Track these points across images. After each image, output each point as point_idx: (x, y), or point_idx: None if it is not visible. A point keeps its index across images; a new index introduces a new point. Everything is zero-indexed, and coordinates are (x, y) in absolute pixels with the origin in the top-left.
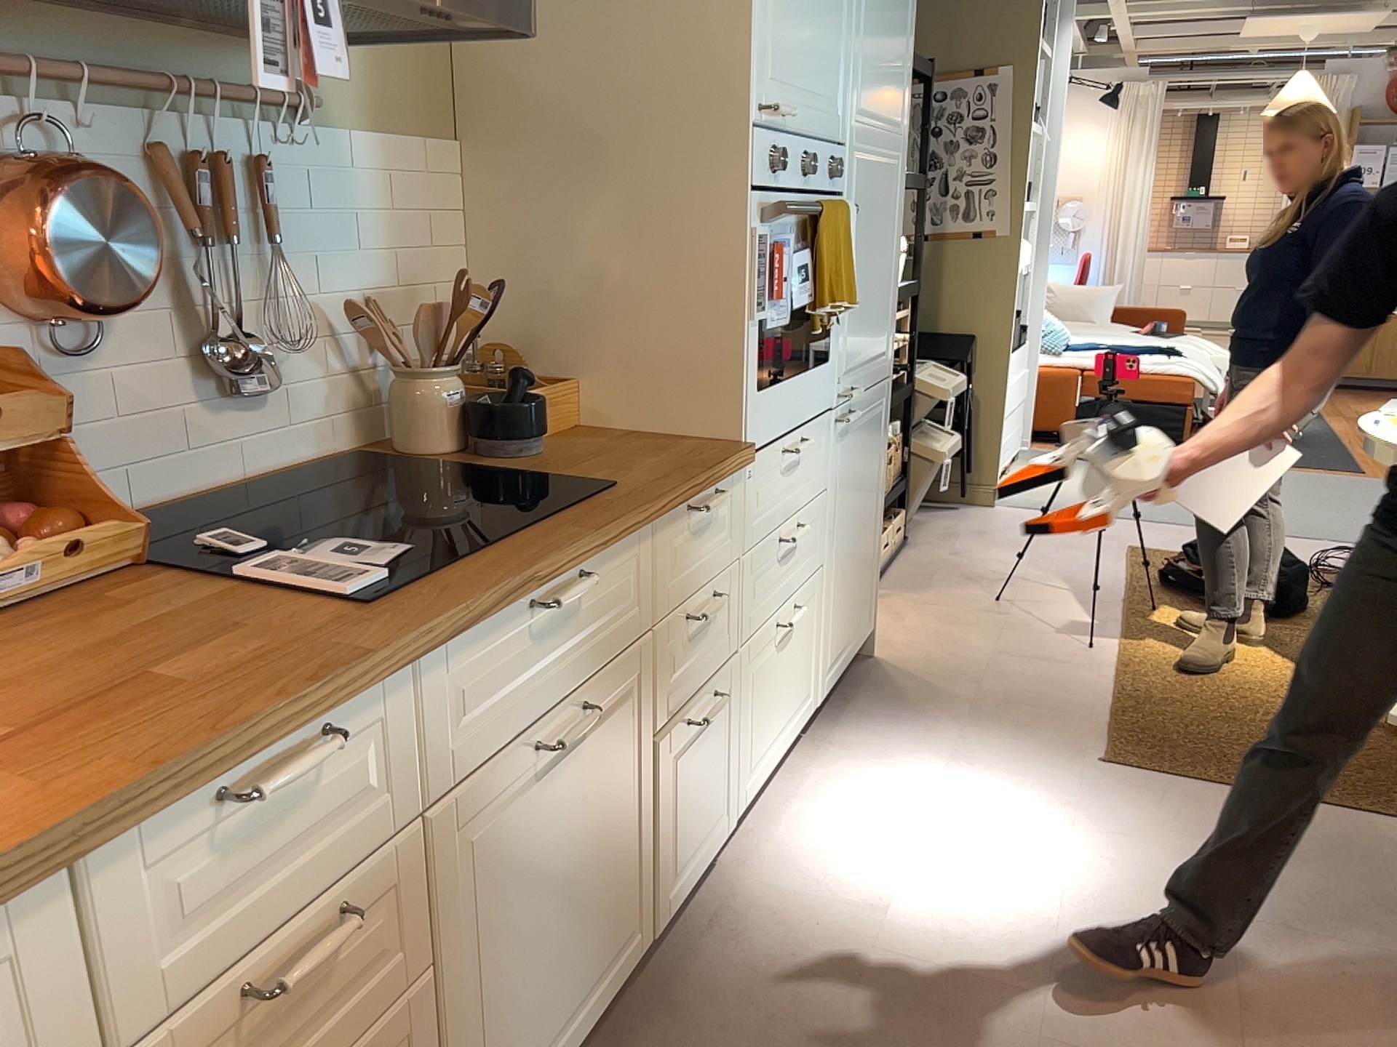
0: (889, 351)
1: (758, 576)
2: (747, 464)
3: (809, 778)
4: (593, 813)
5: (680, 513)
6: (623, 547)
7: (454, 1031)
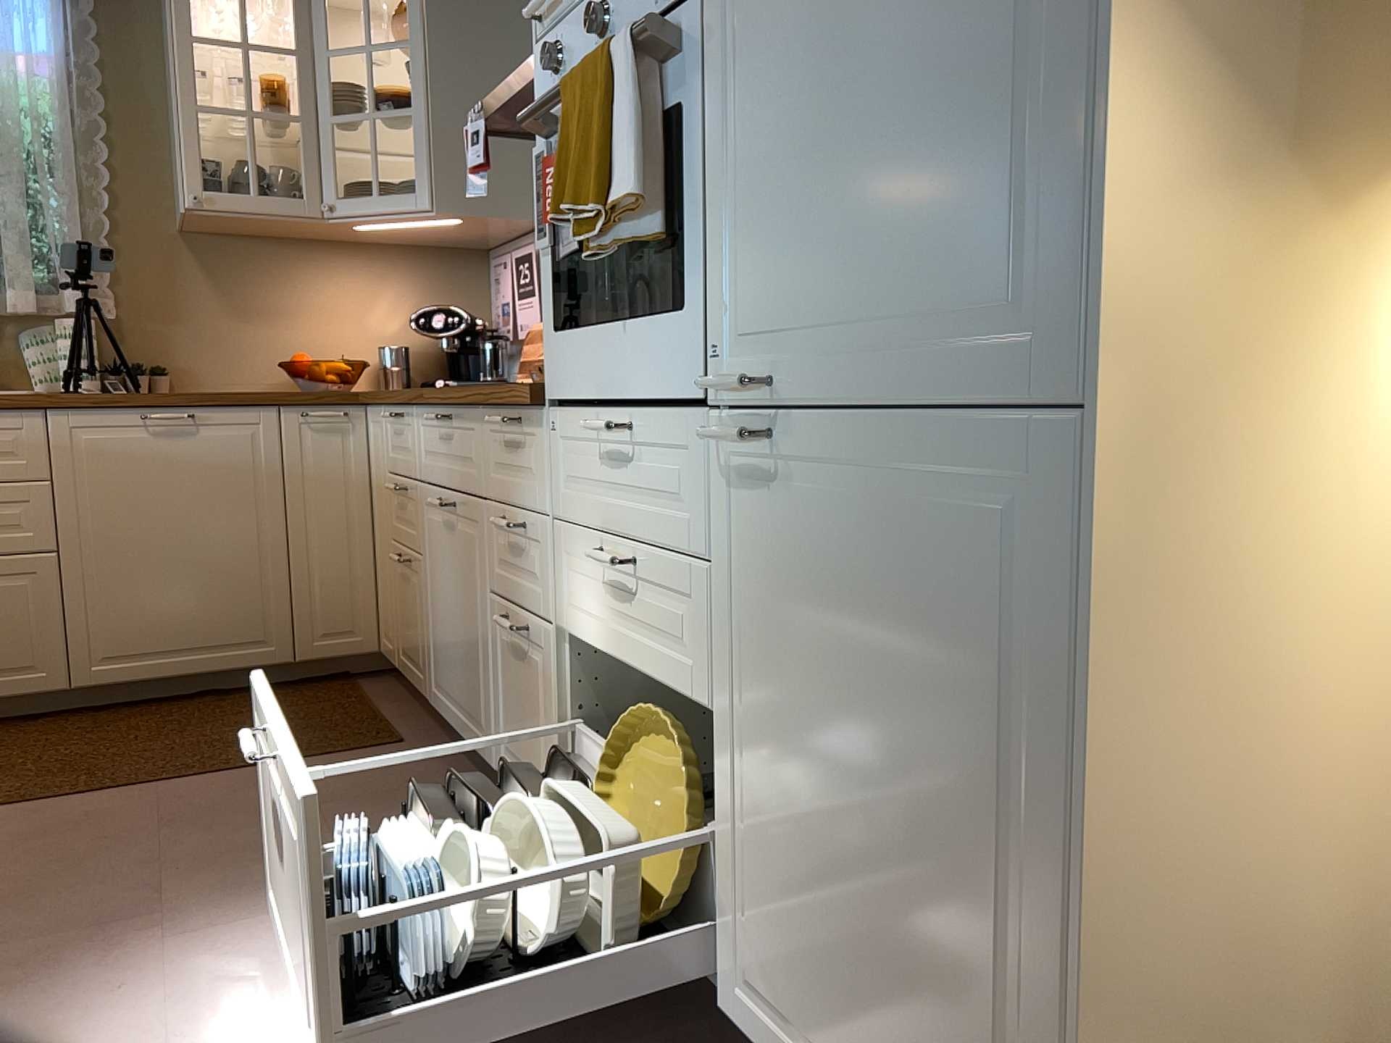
0: (1059, 310)
1: (577, 569)
2: (530, 406)
3: (639, 1020)
4: (463, 588)
5: (496, 418)
6: (468, 417)
7: (427, 604)
